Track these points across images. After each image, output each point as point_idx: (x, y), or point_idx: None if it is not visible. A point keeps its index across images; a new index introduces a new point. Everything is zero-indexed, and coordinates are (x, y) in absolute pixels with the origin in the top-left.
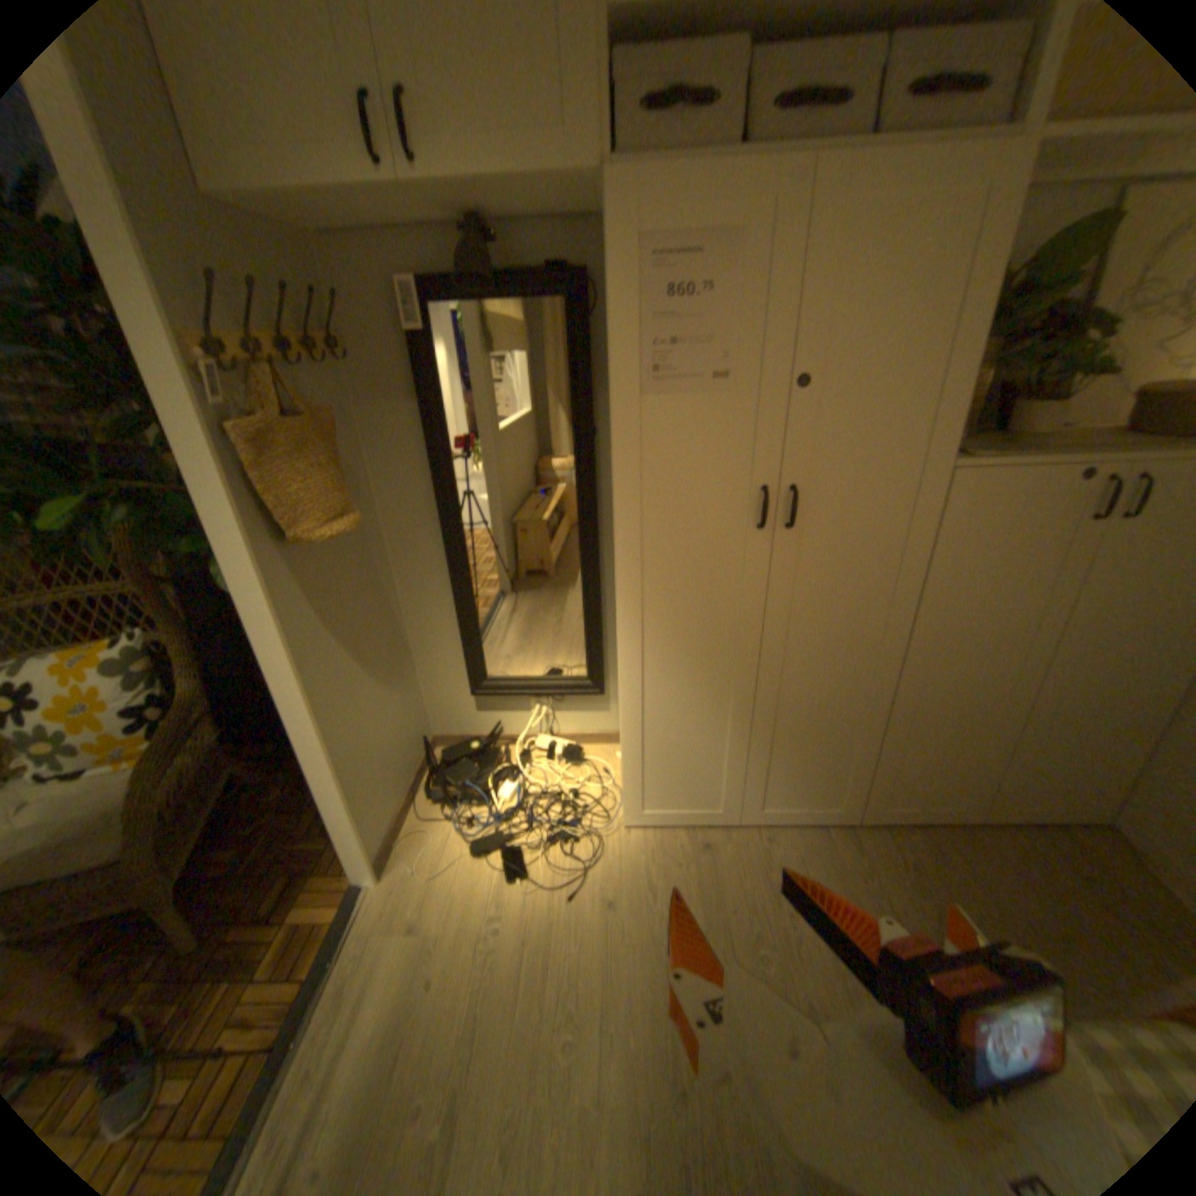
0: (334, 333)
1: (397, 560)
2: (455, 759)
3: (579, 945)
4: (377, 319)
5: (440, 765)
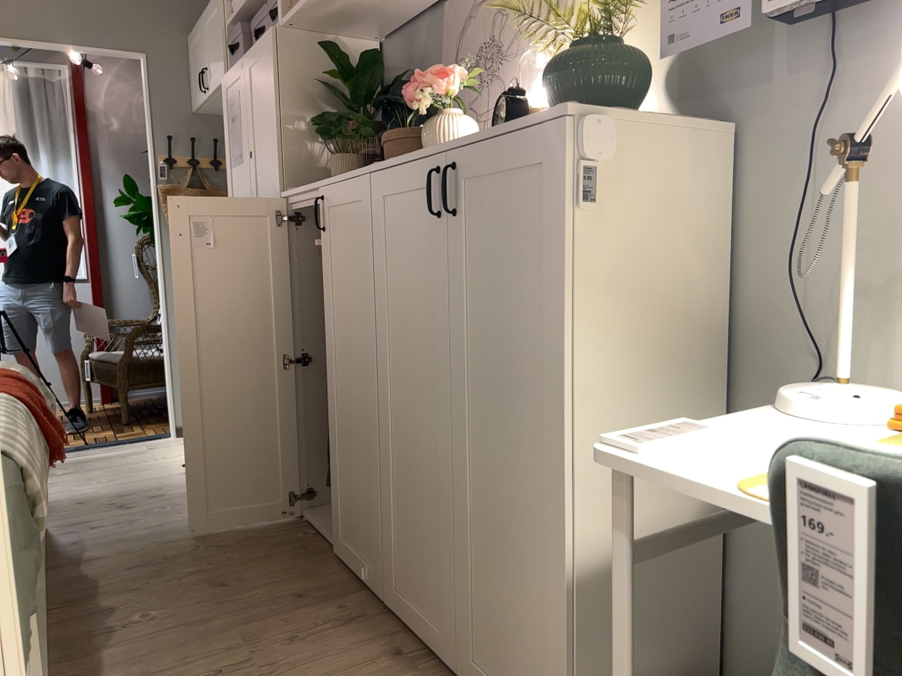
0: None
1: None
2: None
3: (156, 473)
4: None
5: None
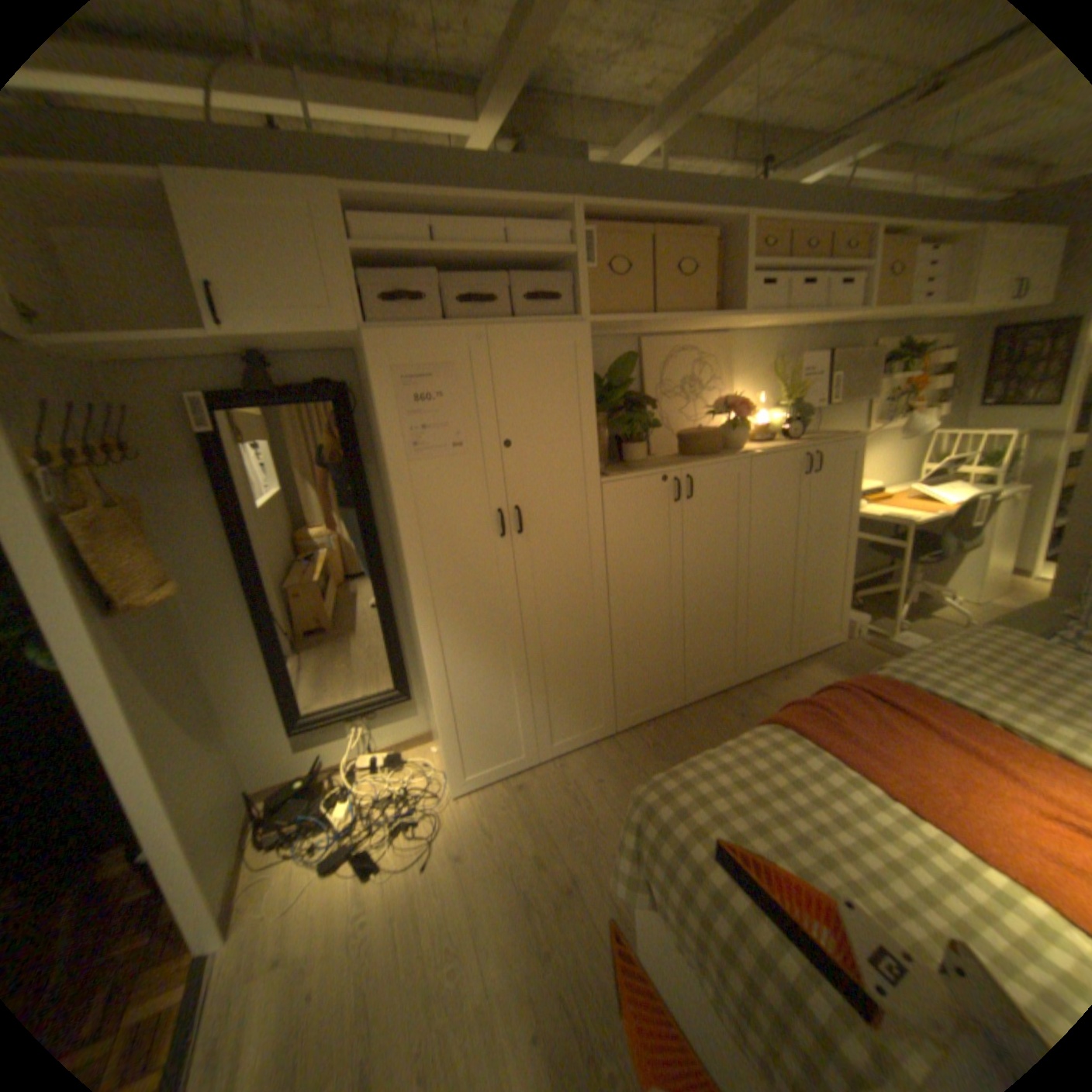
0: (117, 438)
1: (193, 627)
2: (277, 804)
3: (437, 899)
4: (162, 425)
5: (260, 818)
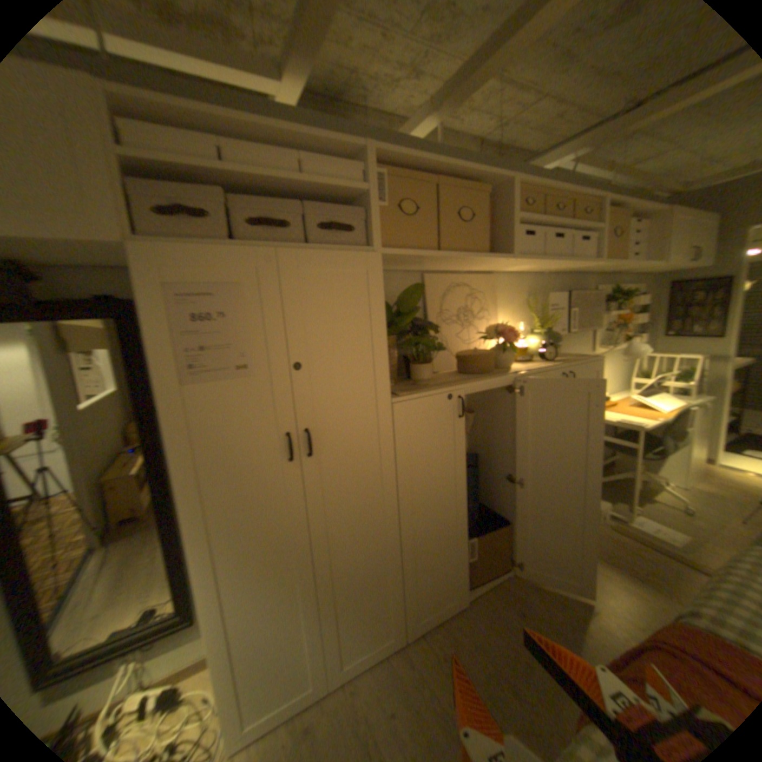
0: None
1: None
2: None
3: None
4: None
5: None
